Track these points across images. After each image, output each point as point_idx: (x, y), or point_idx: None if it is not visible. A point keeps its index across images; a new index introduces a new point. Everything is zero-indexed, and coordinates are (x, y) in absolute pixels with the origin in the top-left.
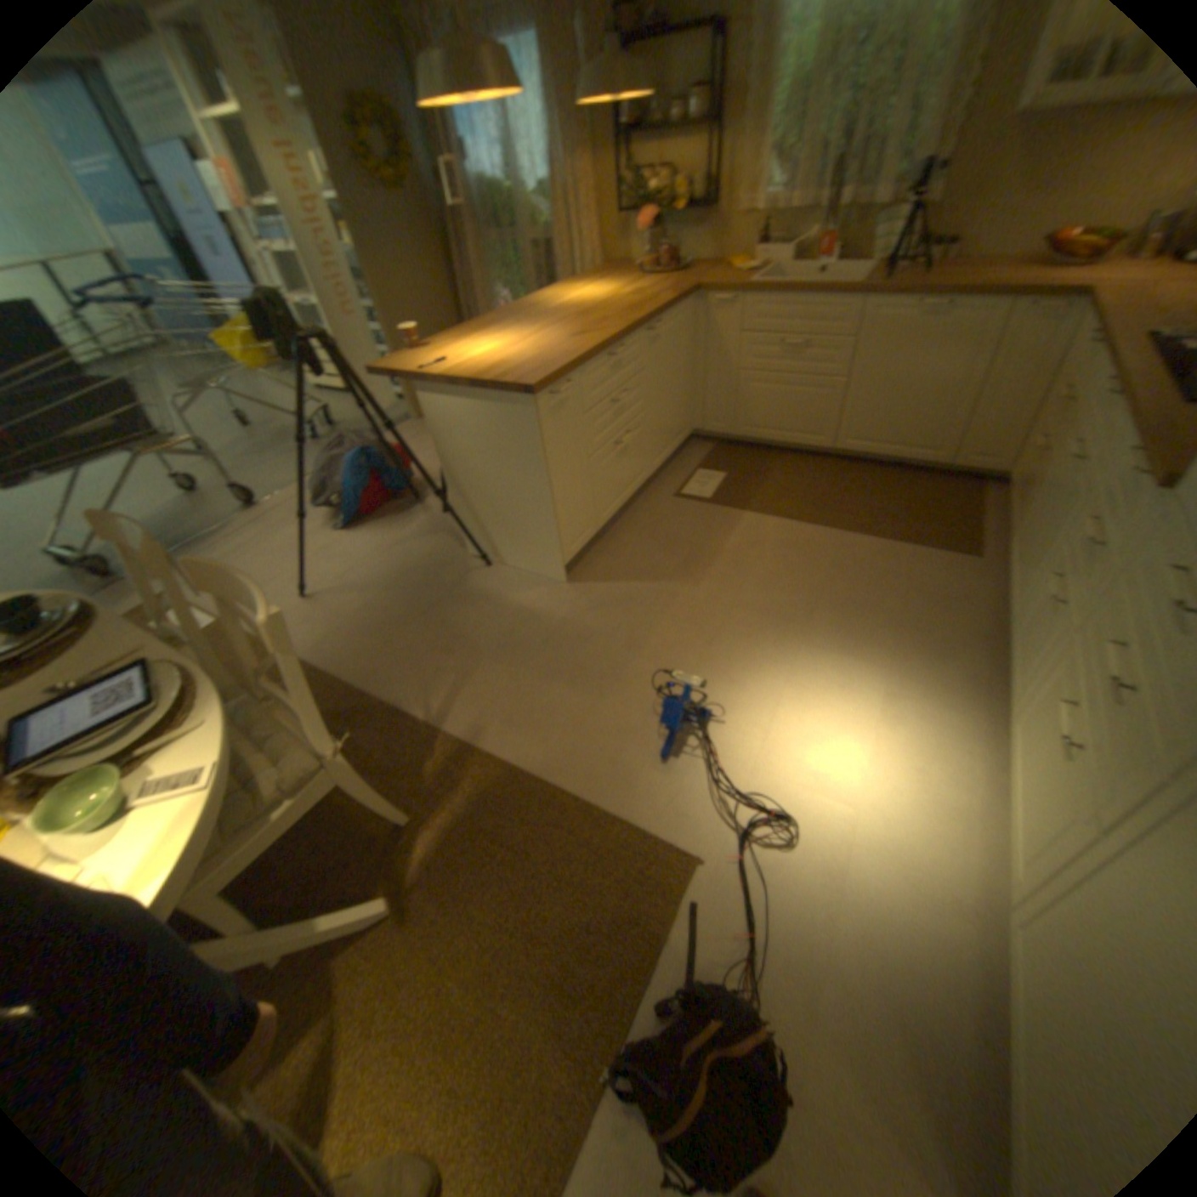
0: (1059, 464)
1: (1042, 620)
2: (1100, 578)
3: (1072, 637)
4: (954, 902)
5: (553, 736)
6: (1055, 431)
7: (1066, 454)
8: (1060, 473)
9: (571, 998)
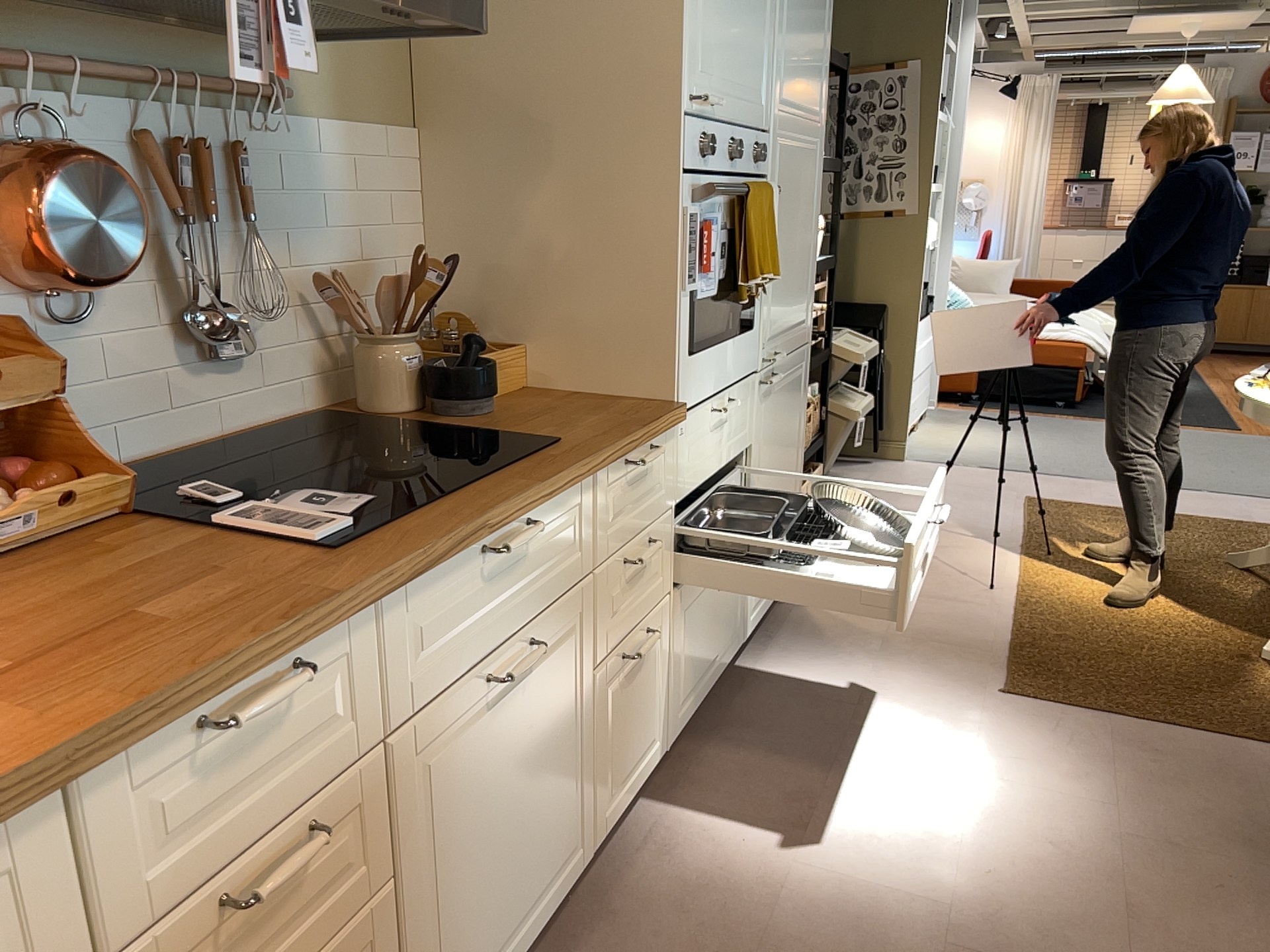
0: (447, 803)
1: (631, 707)
2: (665, 544)
3: (673, 598)
4: (769, 680)
5: (1260, 776)
6: (302, 944)
7: (456, 762)
8: (474, 776)
9: (1058, 637)
